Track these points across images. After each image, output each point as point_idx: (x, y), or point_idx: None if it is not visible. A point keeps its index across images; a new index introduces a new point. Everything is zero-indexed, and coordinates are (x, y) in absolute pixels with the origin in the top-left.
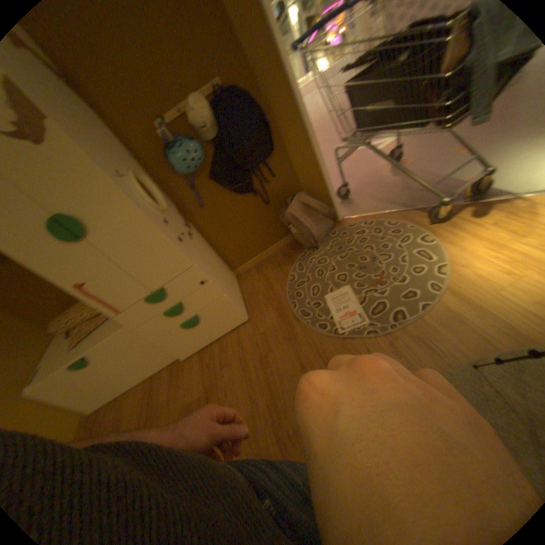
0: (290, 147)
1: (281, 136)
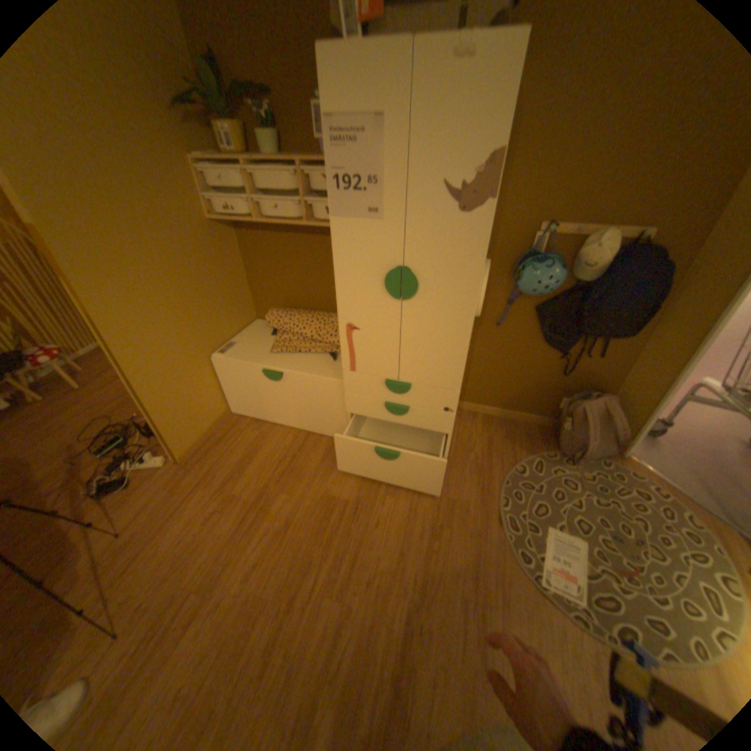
0: (654, 347)
1: (657, 329)
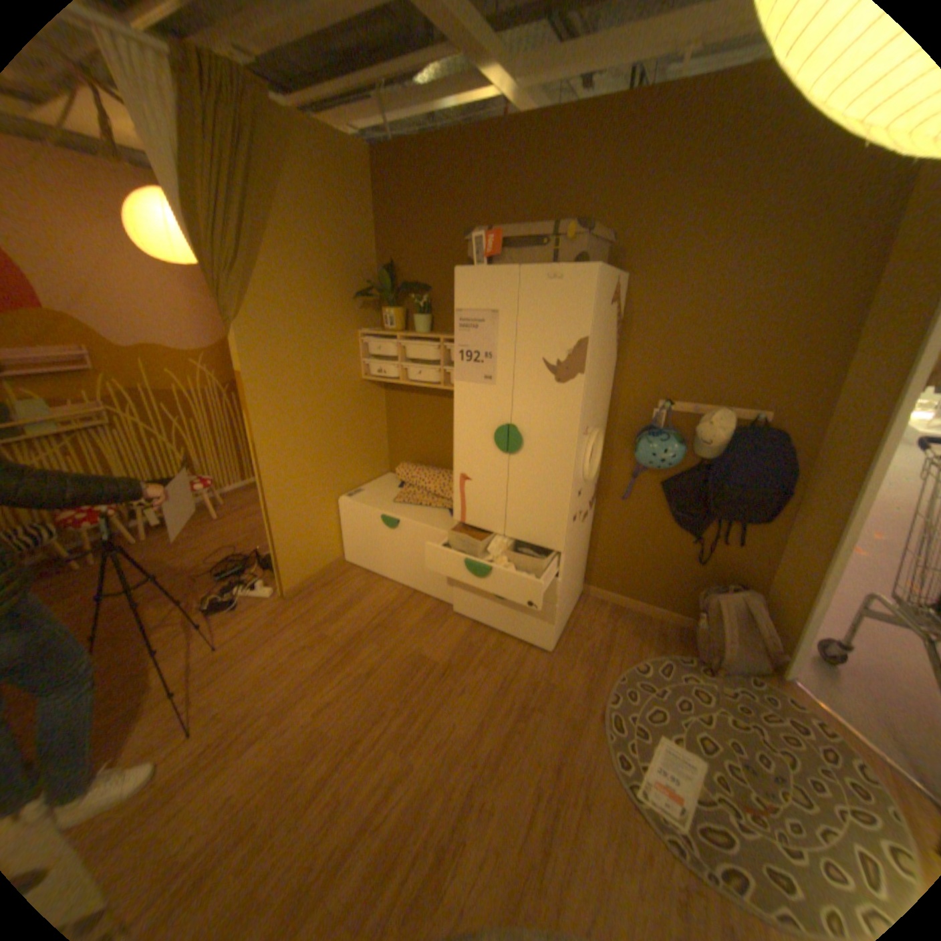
0: (798, 539)
1: (798, 519)
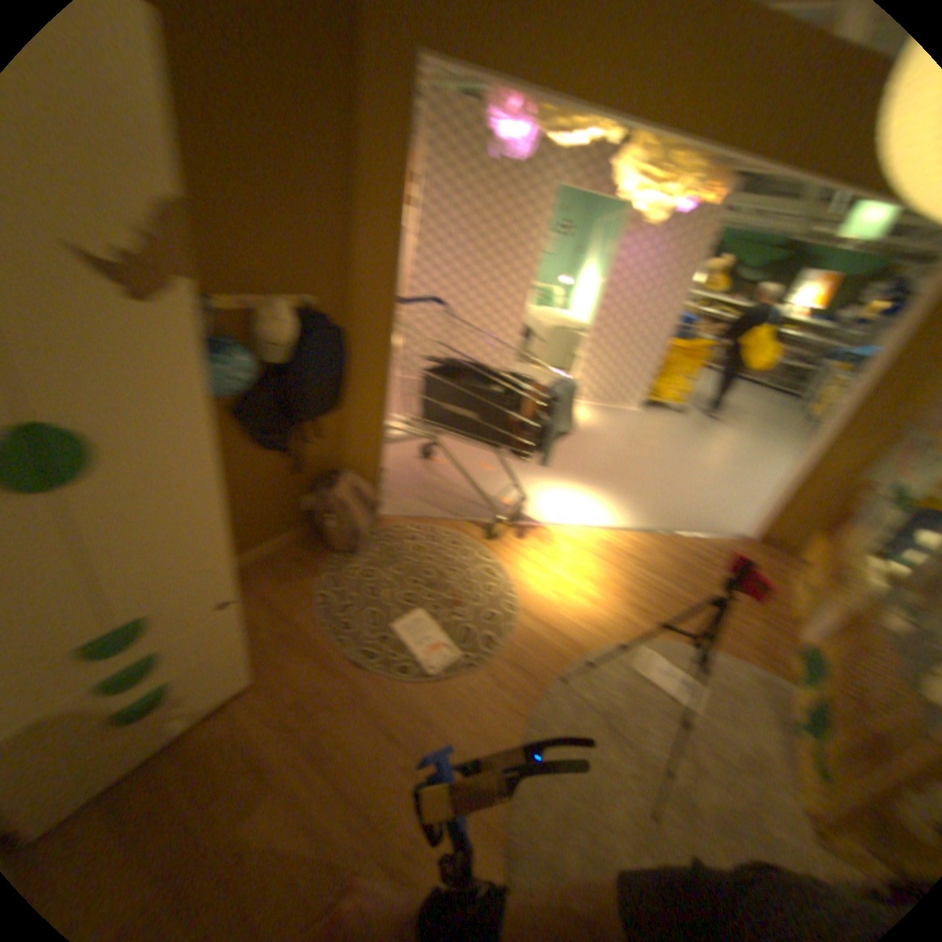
0: (358, 412)
1: (353, 395)
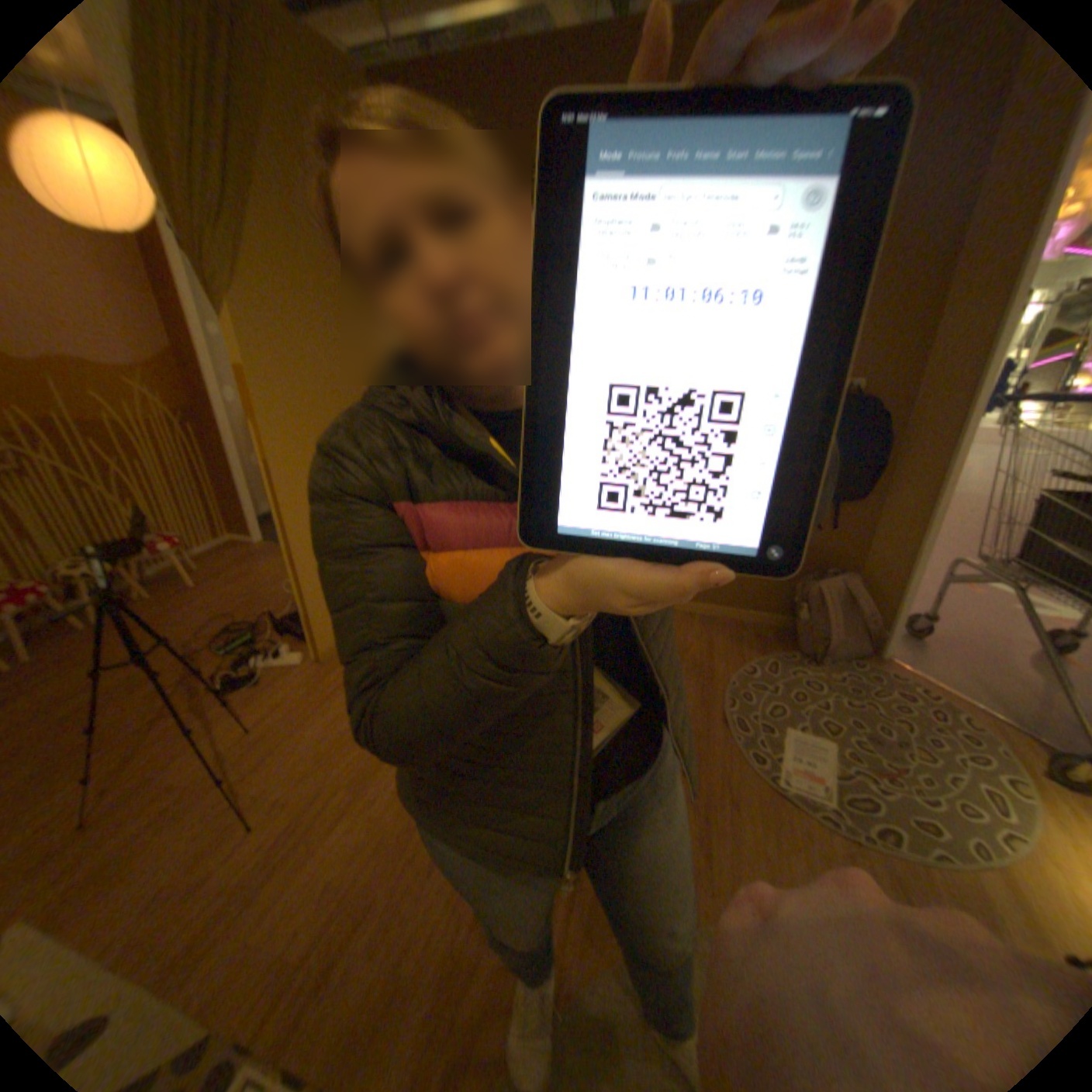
0: (891, 510)
1: (891, 488)
